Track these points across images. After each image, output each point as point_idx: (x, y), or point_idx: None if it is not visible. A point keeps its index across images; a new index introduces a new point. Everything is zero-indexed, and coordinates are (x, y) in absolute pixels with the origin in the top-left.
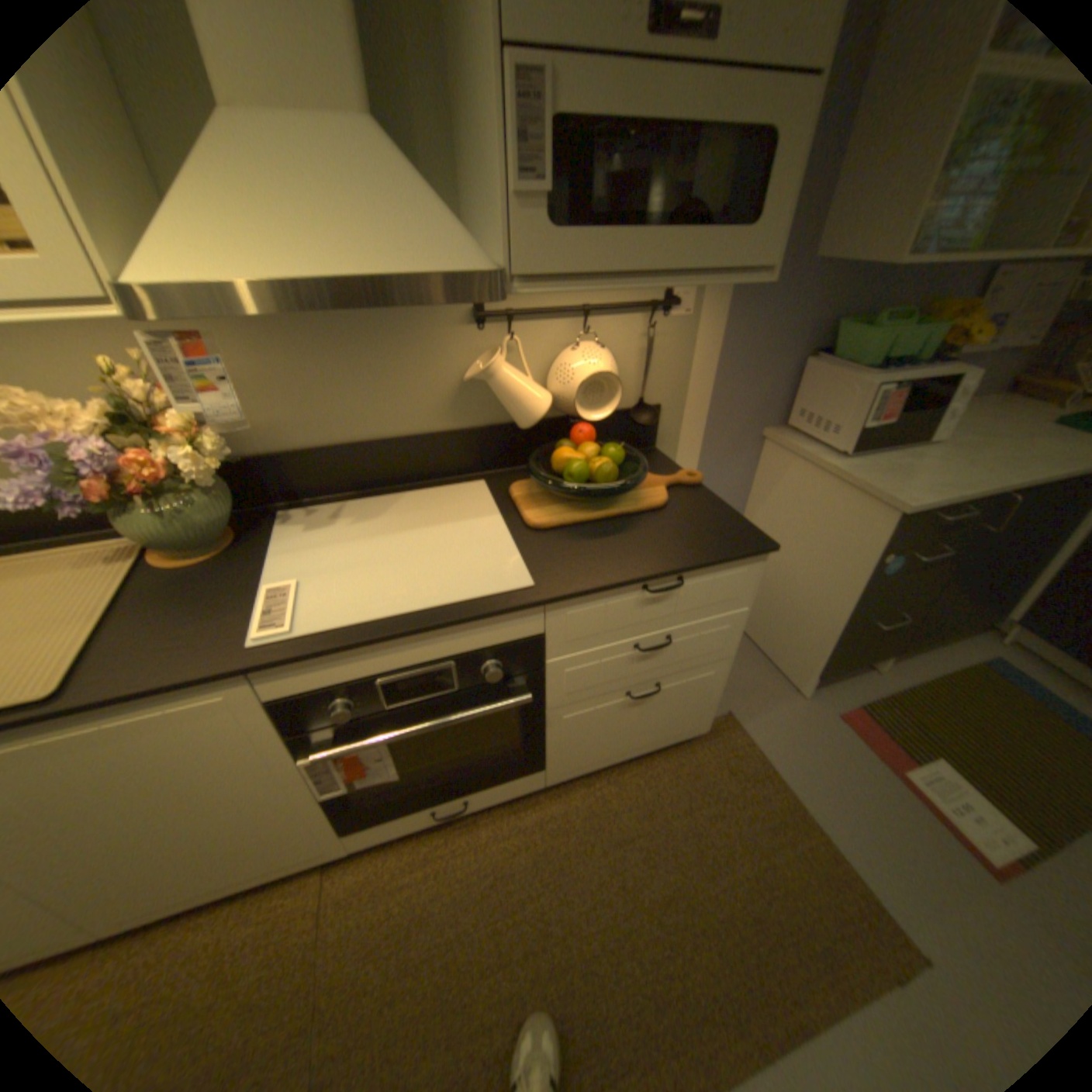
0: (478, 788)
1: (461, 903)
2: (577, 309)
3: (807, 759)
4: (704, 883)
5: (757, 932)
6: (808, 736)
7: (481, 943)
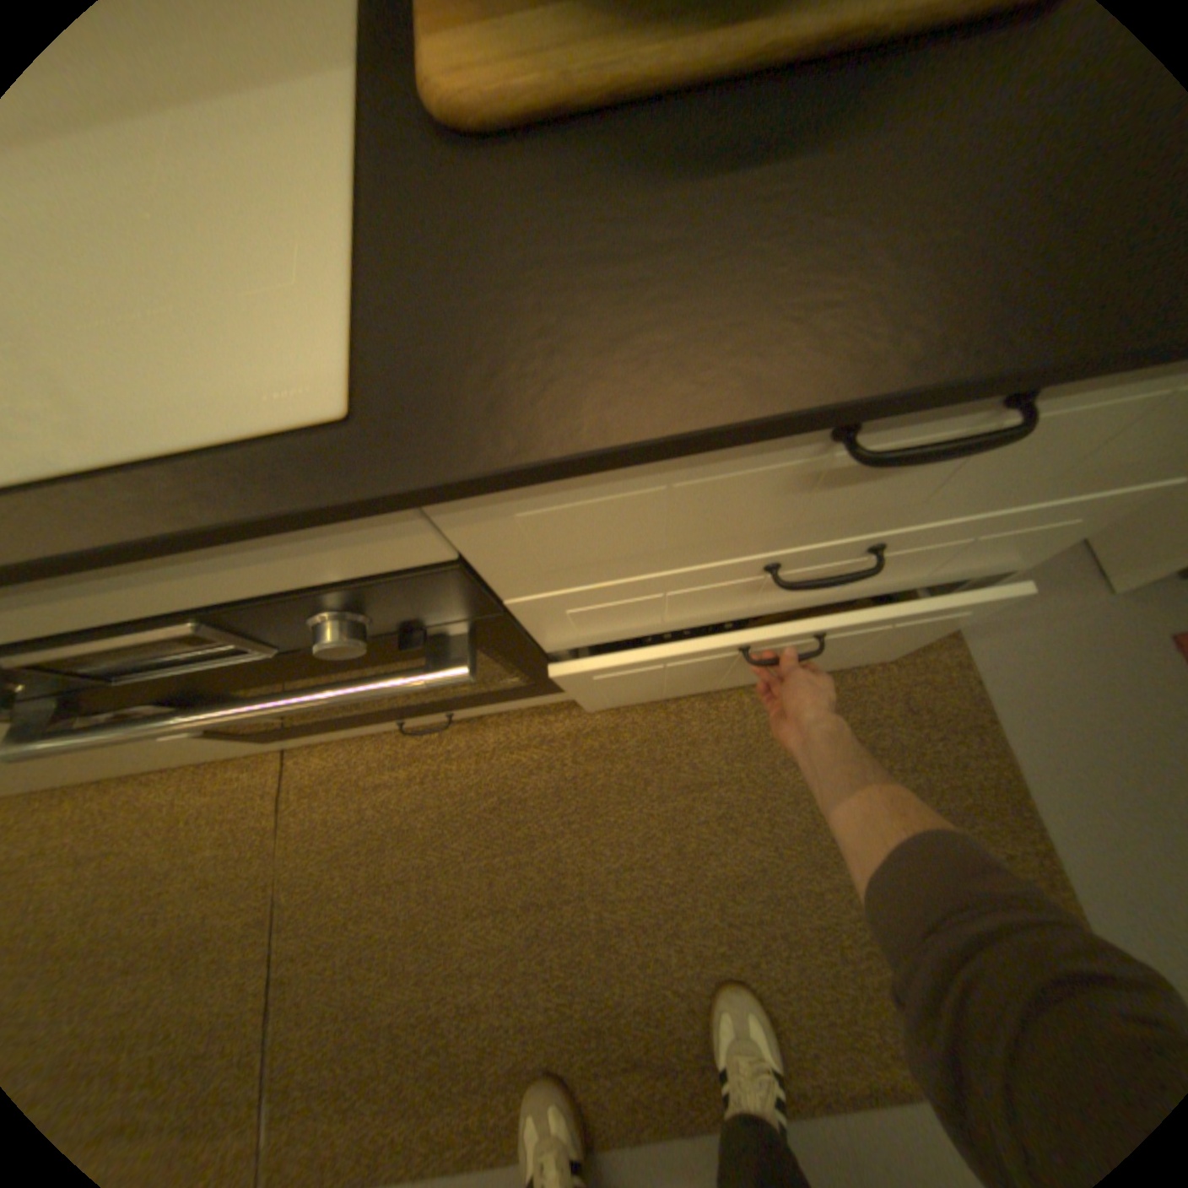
0: (461, 706)
1: (452, 821)
2: None
3: (1069, 705)
4: (809, 870)
5: (873, 954)
6: (1089, 664)
7: (473, 876)
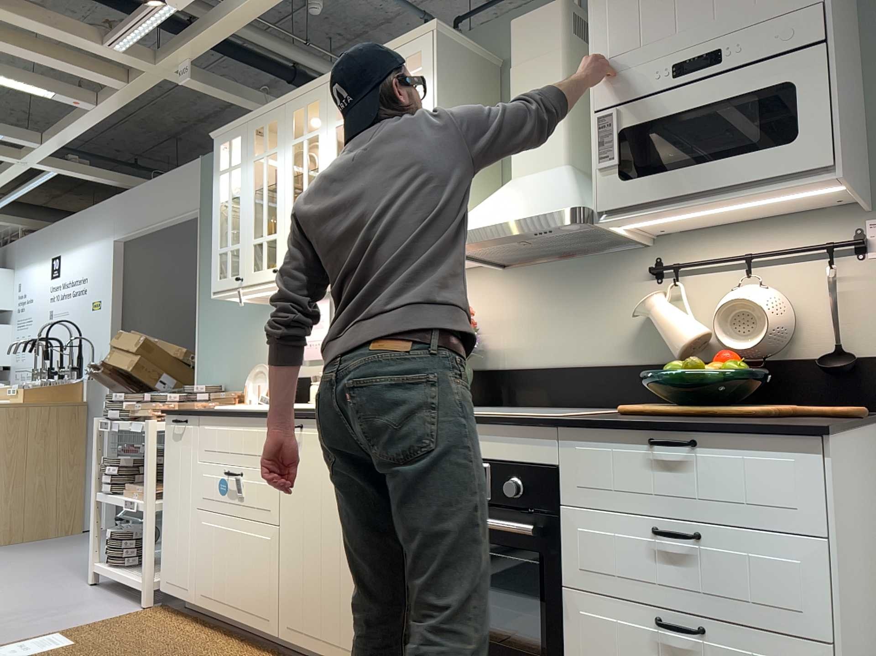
0: None
1: None
2: (735, 258)
3: None
4: None
5: None
6: None
7: None
